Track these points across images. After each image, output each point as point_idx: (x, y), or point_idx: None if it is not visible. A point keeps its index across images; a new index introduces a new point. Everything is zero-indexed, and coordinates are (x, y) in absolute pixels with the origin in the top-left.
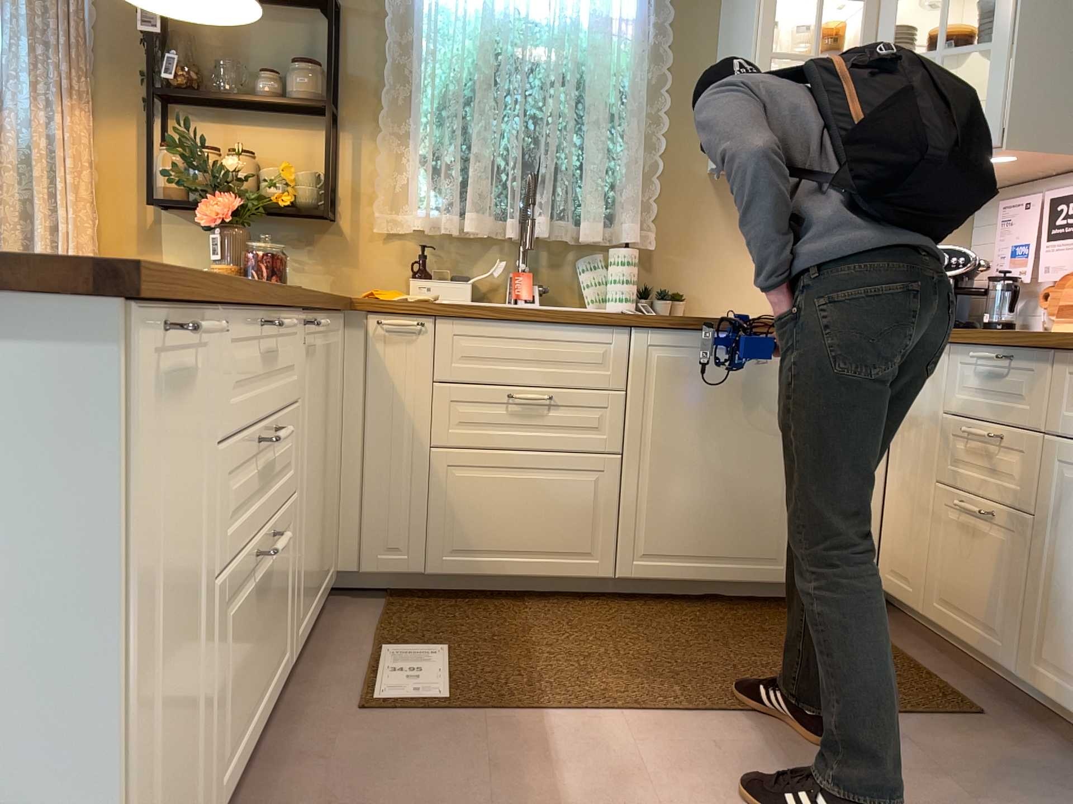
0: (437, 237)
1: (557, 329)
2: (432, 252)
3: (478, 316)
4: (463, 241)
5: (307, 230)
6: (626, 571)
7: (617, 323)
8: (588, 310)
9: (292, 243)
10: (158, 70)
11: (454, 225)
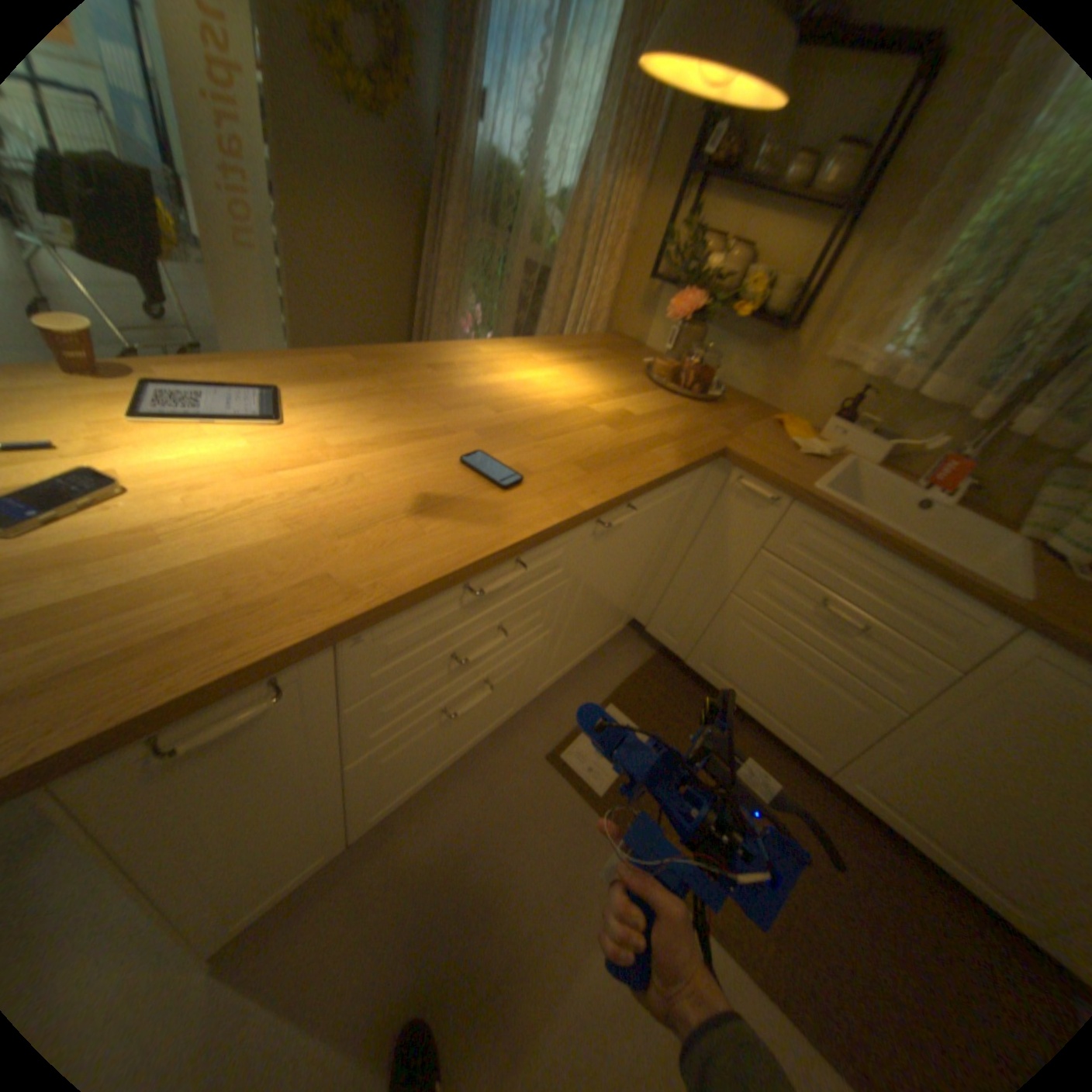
0: (892, 381)
1: (925, 579)
2: (878, 393)
3: (841, 523)
4: (919, 395)
5: (769, 331)
6: (846, 785)
7: (1010, 617)
8: (986, 578)
9: (751, 339)
10: (706, 137)
11: (918, 378)
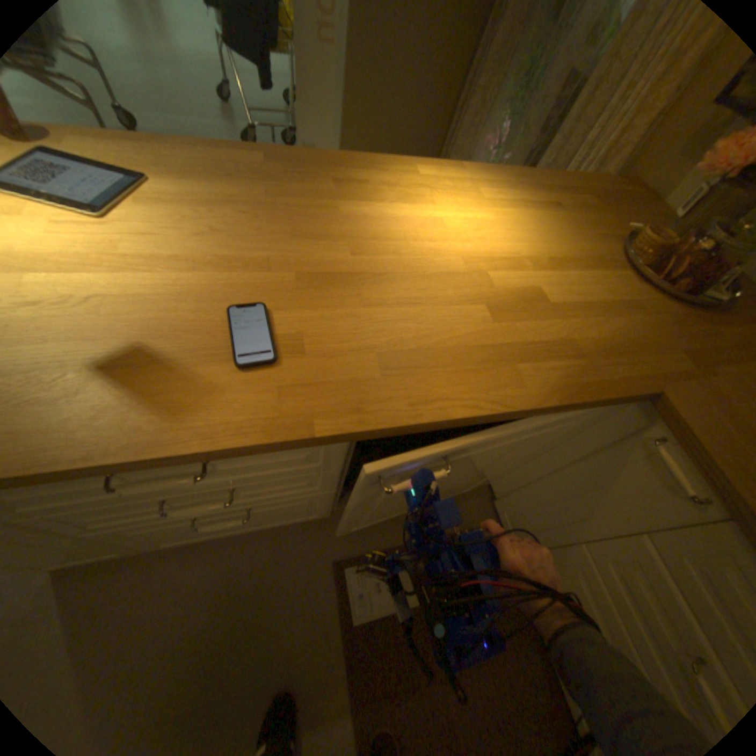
0: None
1: None
2: None
3: None
4: None
5: None
6: None
7: None
8: None
9: None
10: None
11: None
